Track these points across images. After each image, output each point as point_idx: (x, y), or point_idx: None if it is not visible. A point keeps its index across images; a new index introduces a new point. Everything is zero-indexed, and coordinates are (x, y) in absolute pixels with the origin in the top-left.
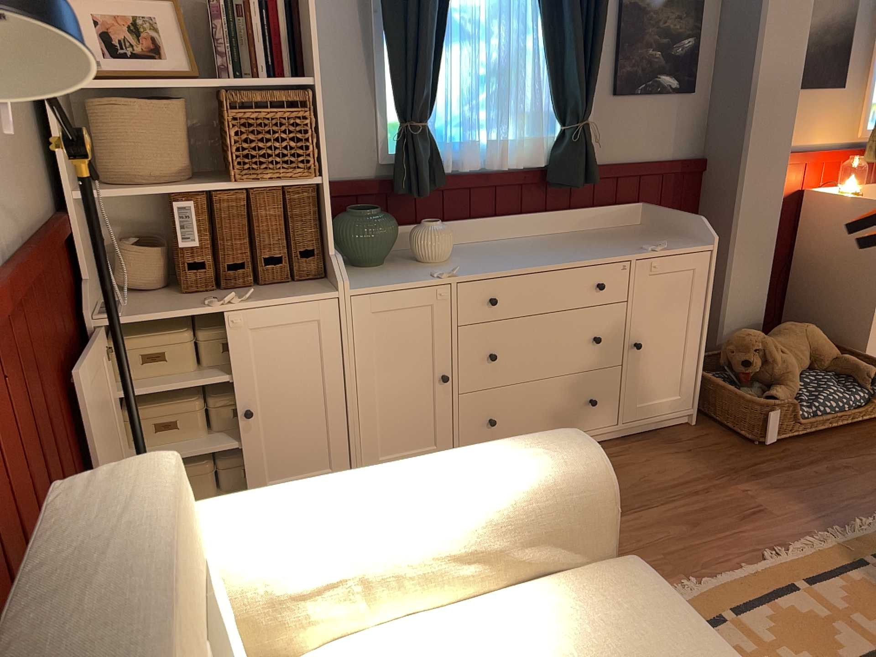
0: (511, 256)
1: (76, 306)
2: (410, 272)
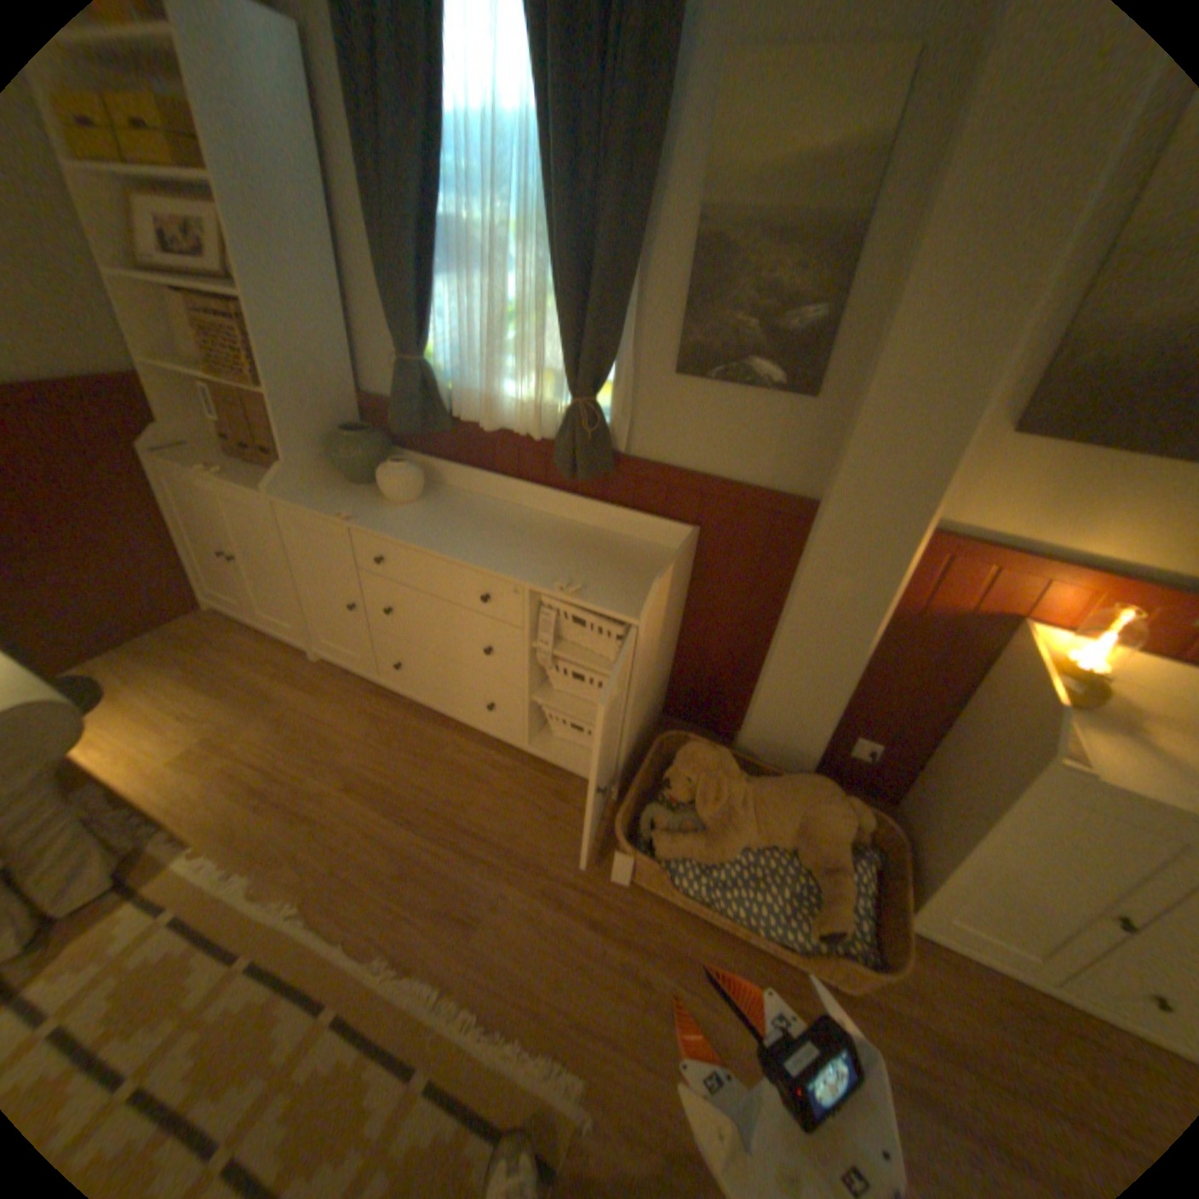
0: (451, 525)
1: (135, 439)
2: (343, 502)
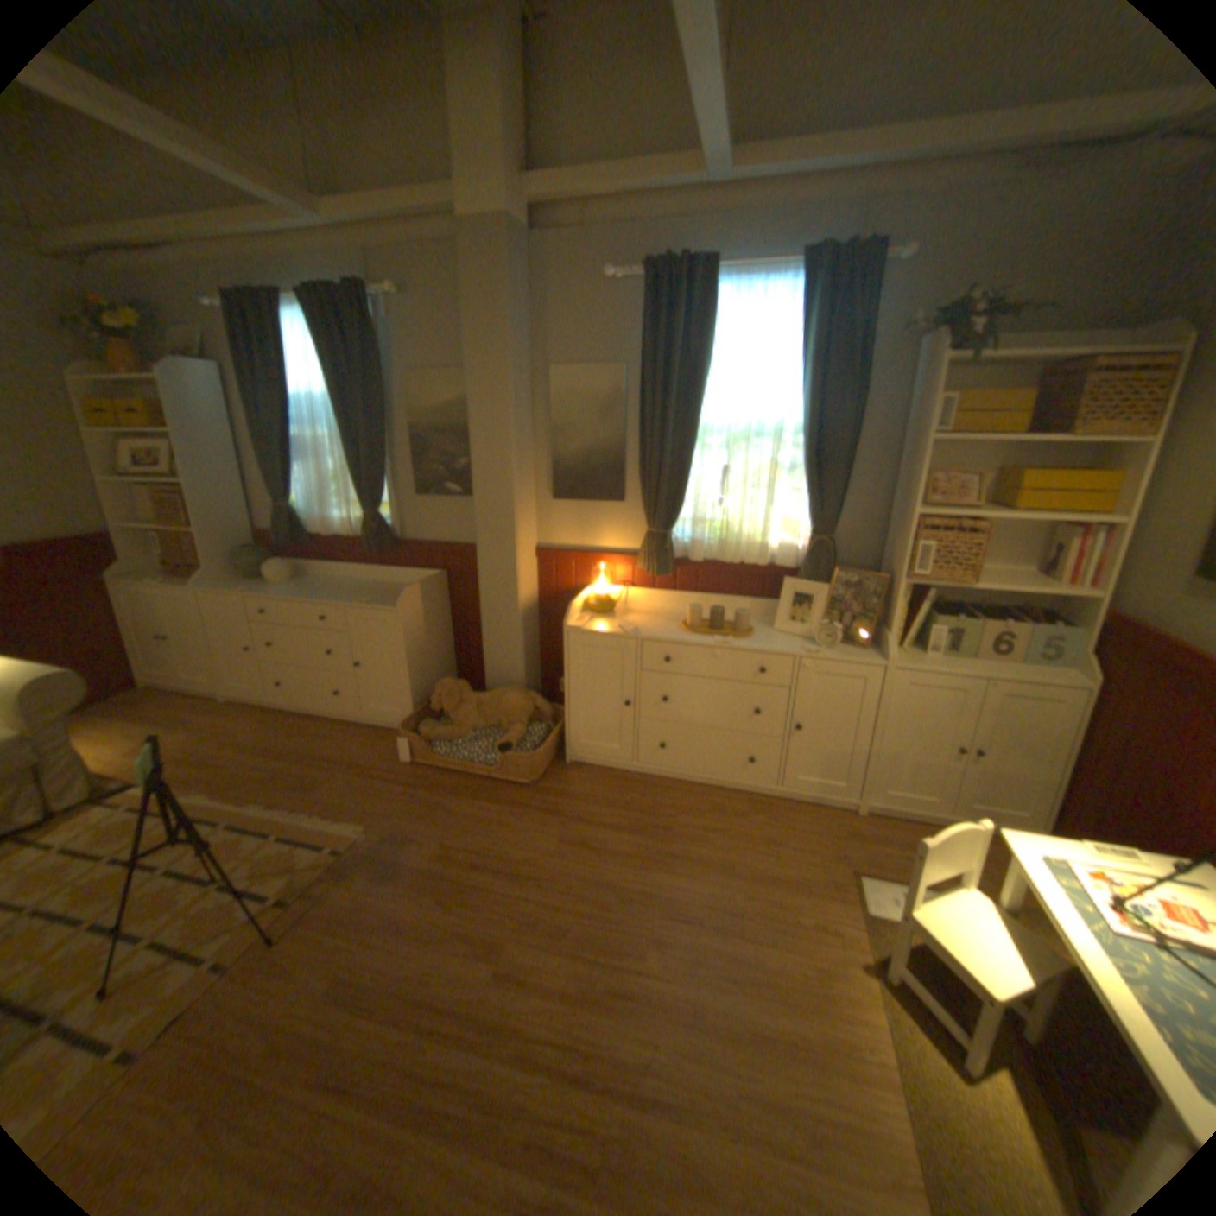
0: (304, 590)
1: (101, 574)
2: (239, 589)
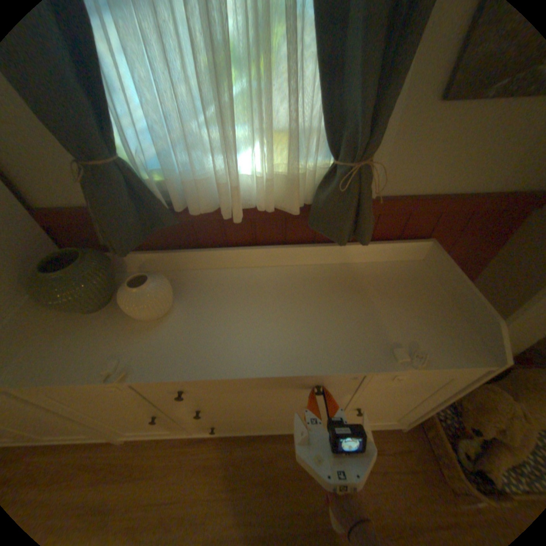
0: (232, 323)
1: None
2: (96, 348)
